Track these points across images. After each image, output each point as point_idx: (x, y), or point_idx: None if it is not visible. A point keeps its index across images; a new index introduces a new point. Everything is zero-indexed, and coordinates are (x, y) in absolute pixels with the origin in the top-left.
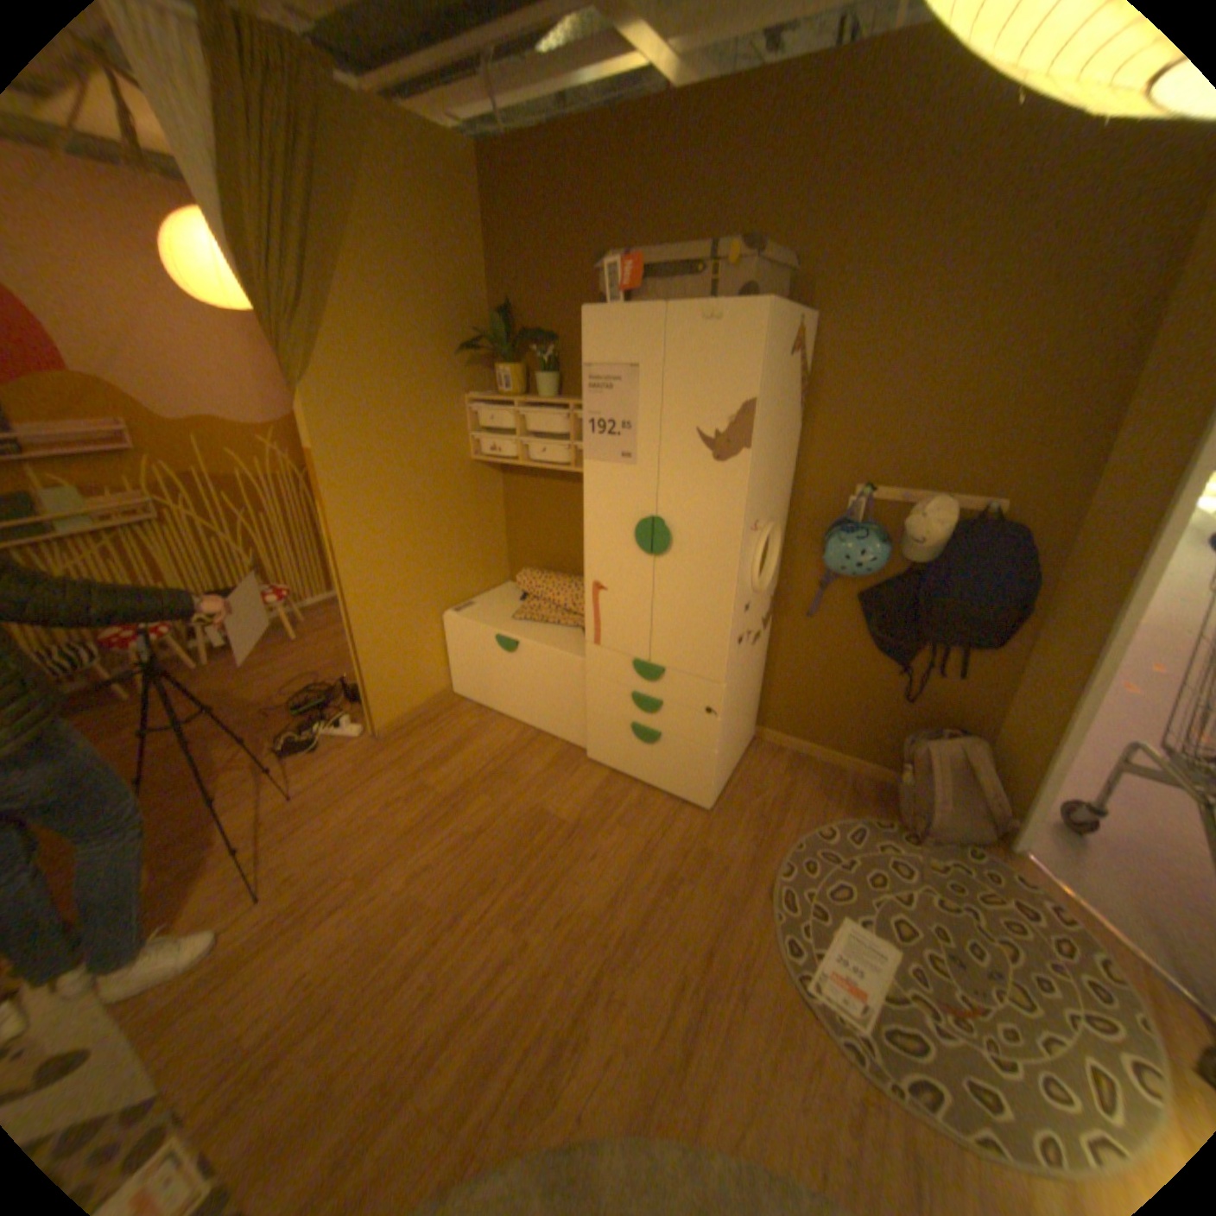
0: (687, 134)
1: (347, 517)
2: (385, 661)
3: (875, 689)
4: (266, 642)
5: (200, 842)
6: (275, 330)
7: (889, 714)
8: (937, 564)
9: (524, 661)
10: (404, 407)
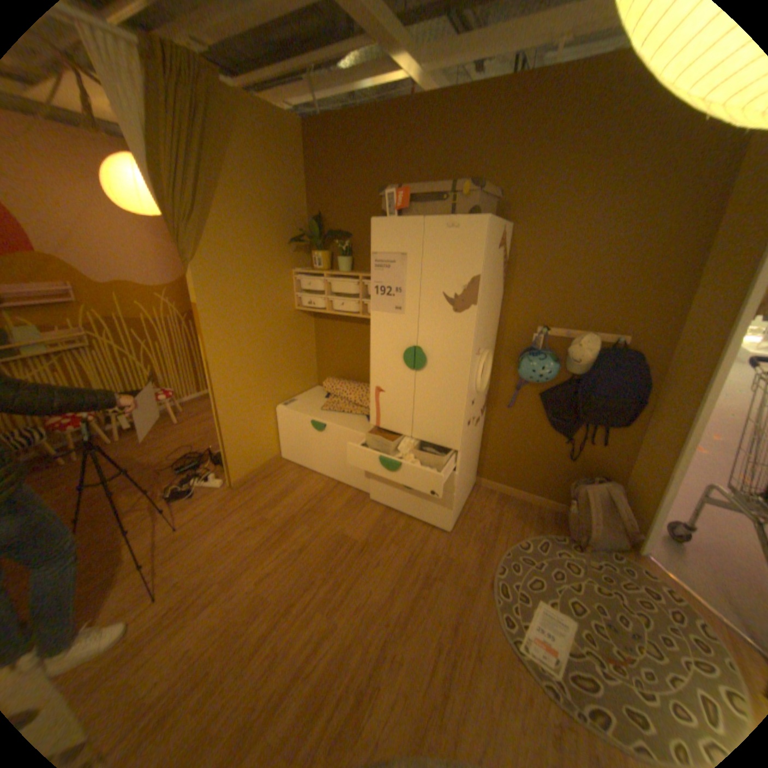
0: (432, 117)
1: (218, 346)
2: (239, 438)
3: (551, 453)
4: (157, 426)
5: (115, 560)
6: (176, 229)
7: (560, 468)
8: (589, 375)
9: (329, 437)
10: (254, 277)
